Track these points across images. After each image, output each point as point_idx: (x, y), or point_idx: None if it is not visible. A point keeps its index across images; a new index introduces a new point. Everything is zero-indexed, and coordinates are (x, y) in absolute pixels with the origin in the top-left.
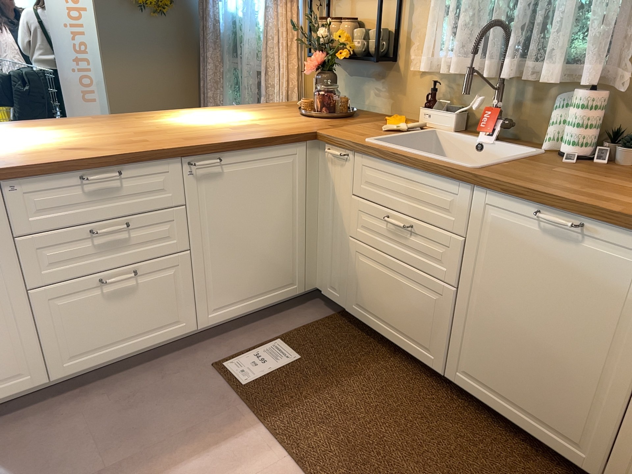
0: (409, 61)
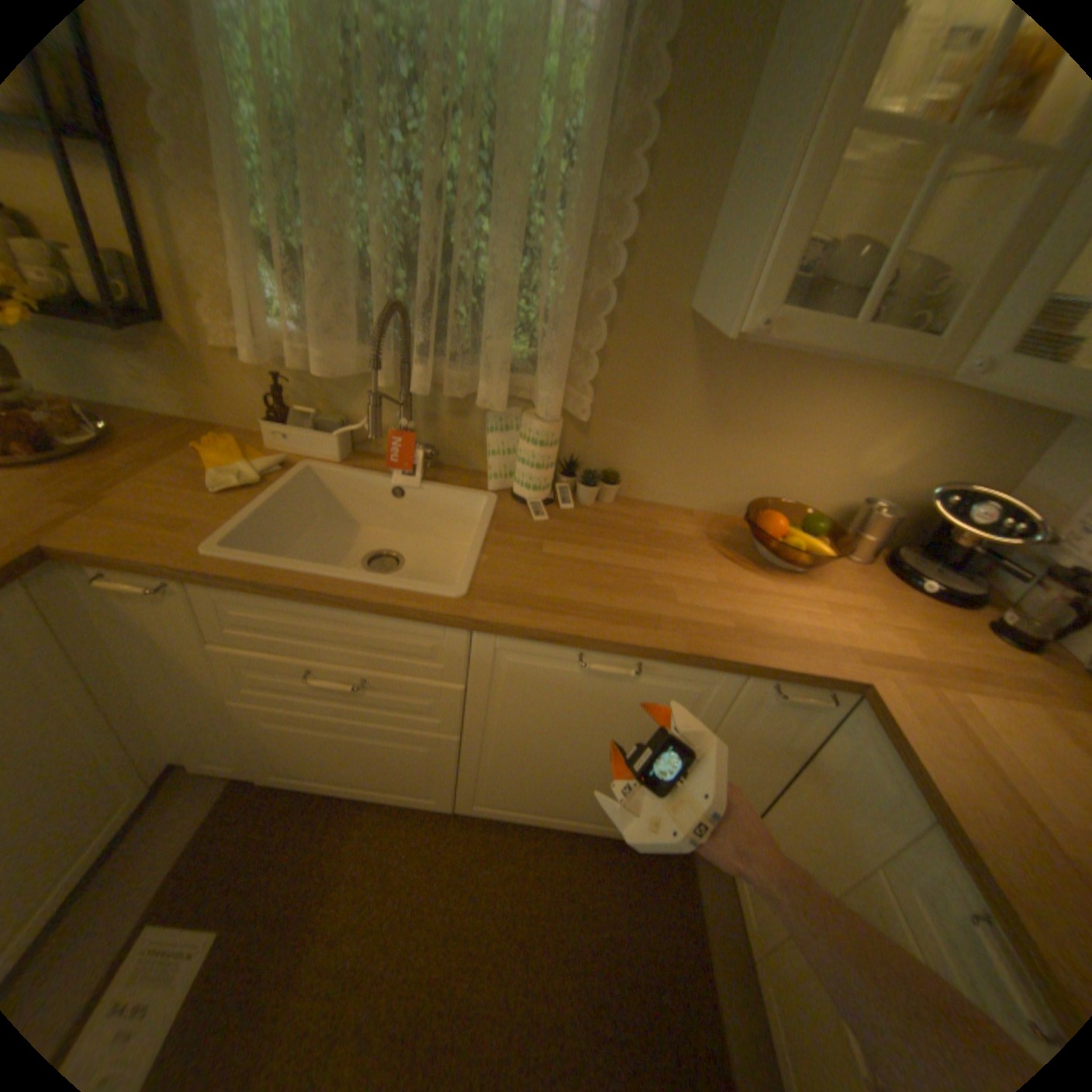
0: (199, 322)
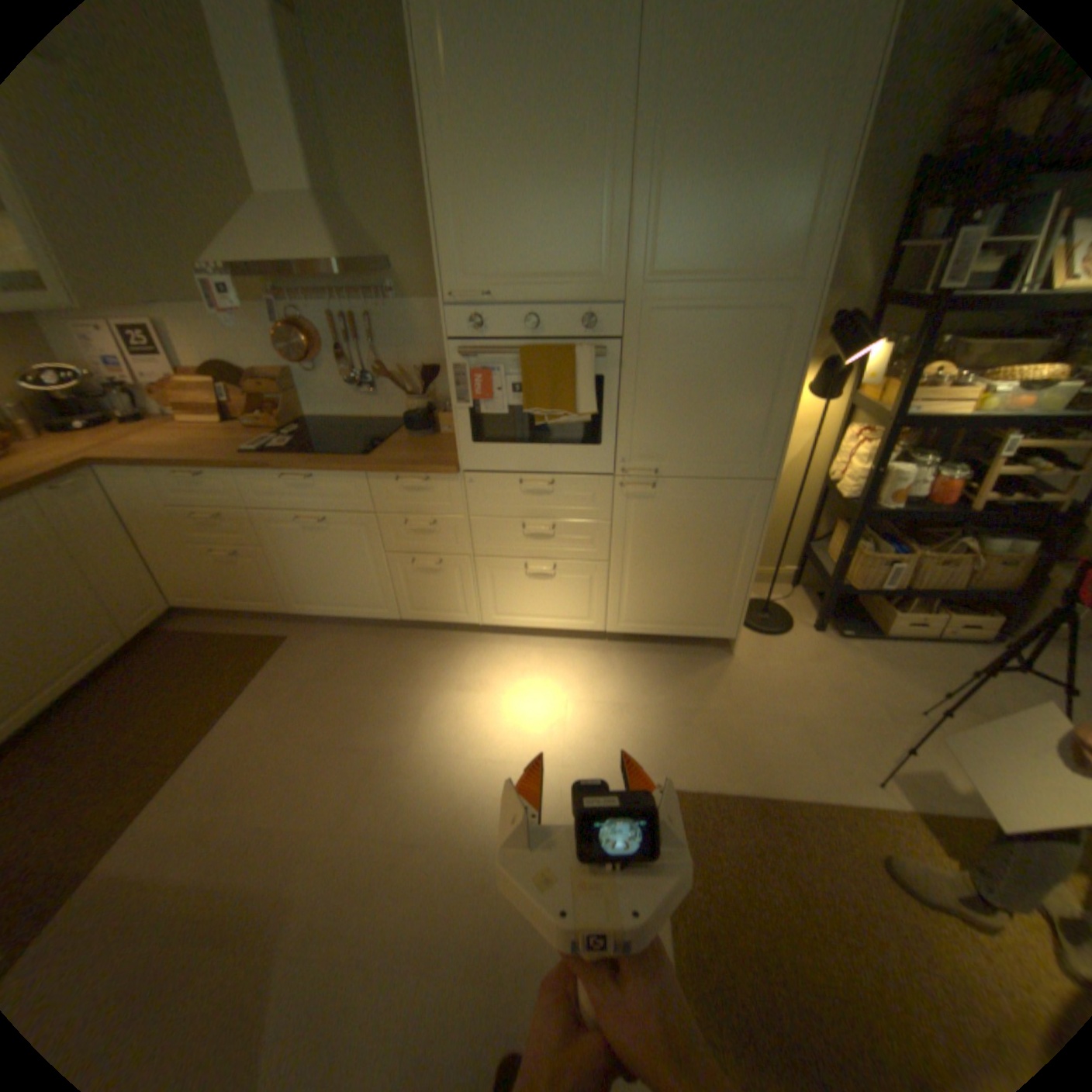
0: None
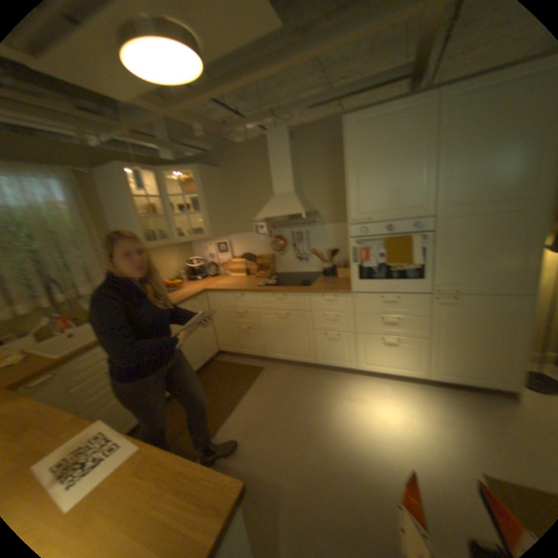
0: None
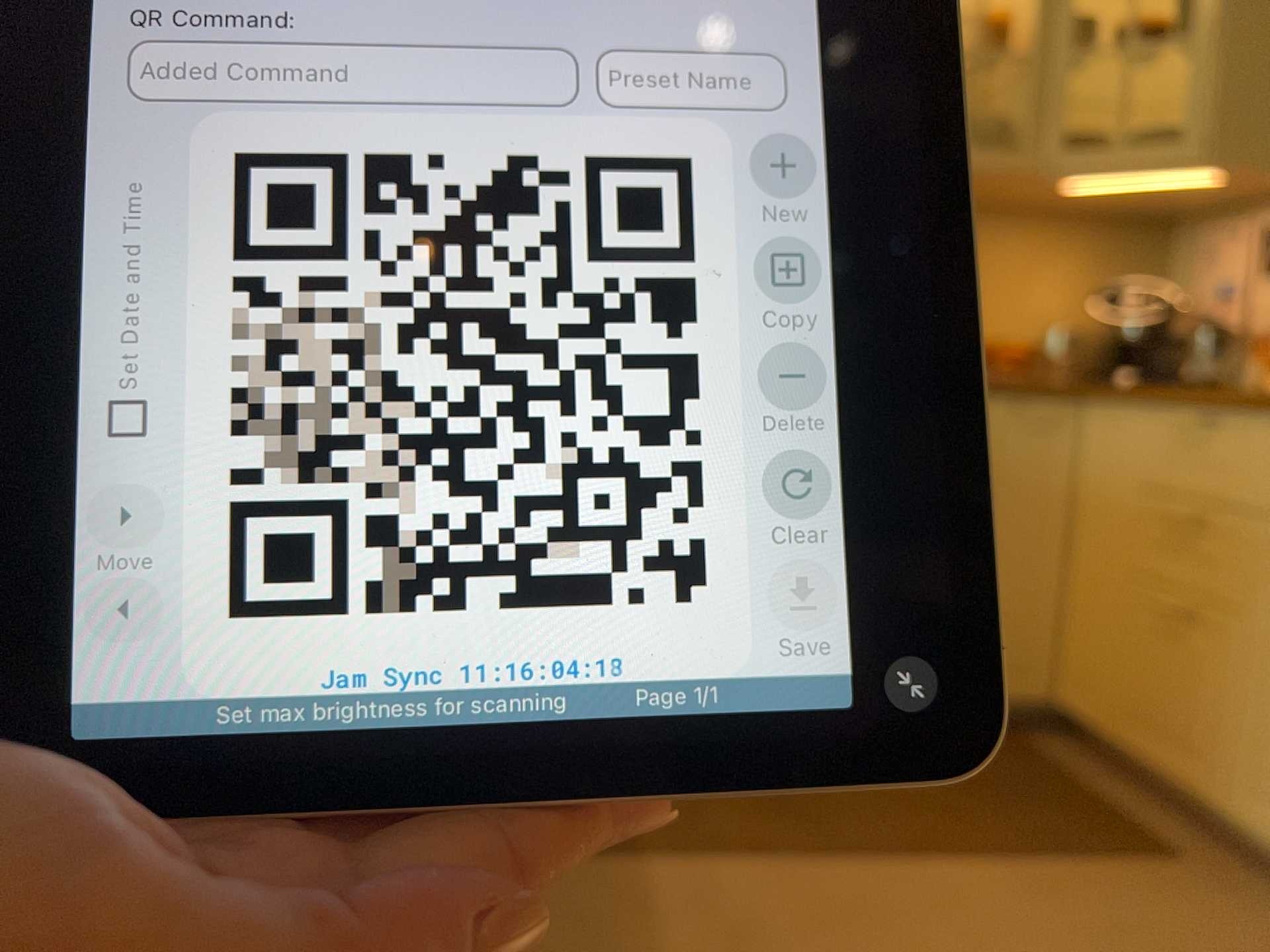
0: None
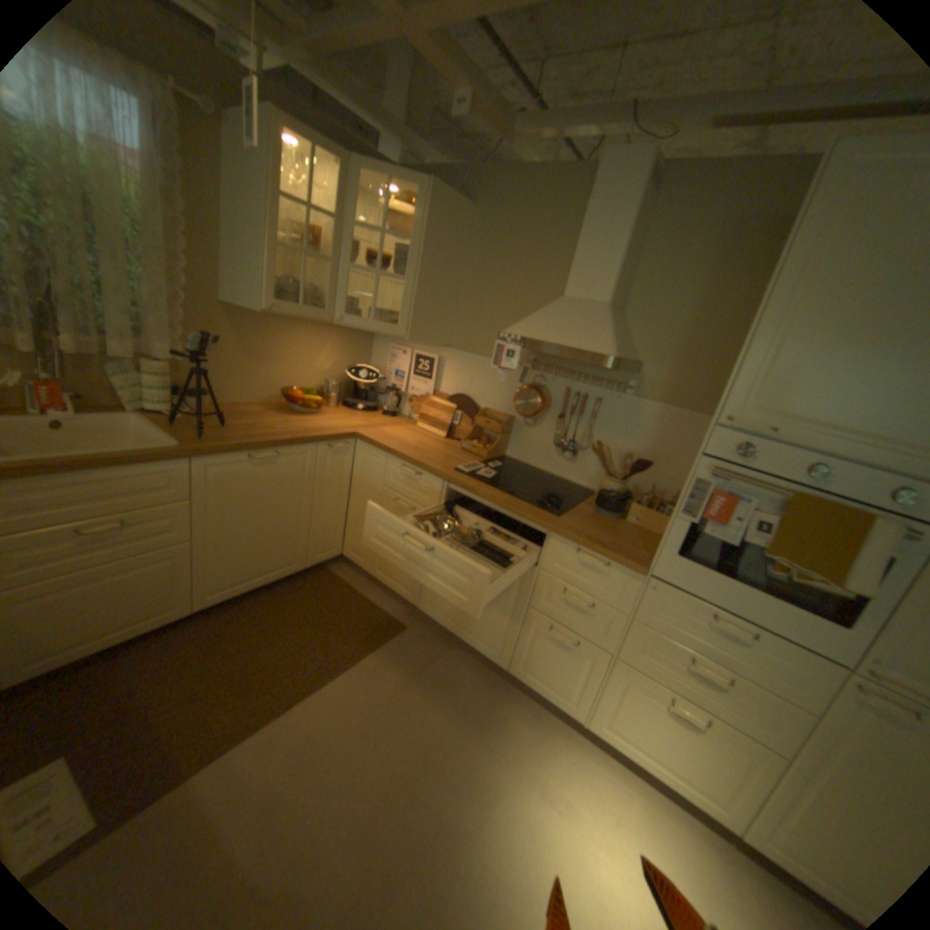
0: None
